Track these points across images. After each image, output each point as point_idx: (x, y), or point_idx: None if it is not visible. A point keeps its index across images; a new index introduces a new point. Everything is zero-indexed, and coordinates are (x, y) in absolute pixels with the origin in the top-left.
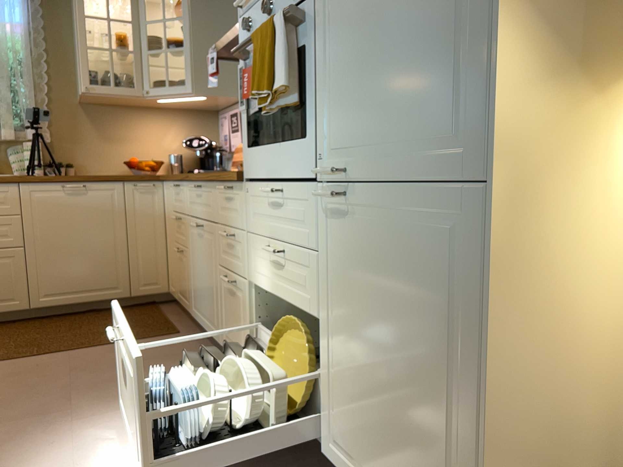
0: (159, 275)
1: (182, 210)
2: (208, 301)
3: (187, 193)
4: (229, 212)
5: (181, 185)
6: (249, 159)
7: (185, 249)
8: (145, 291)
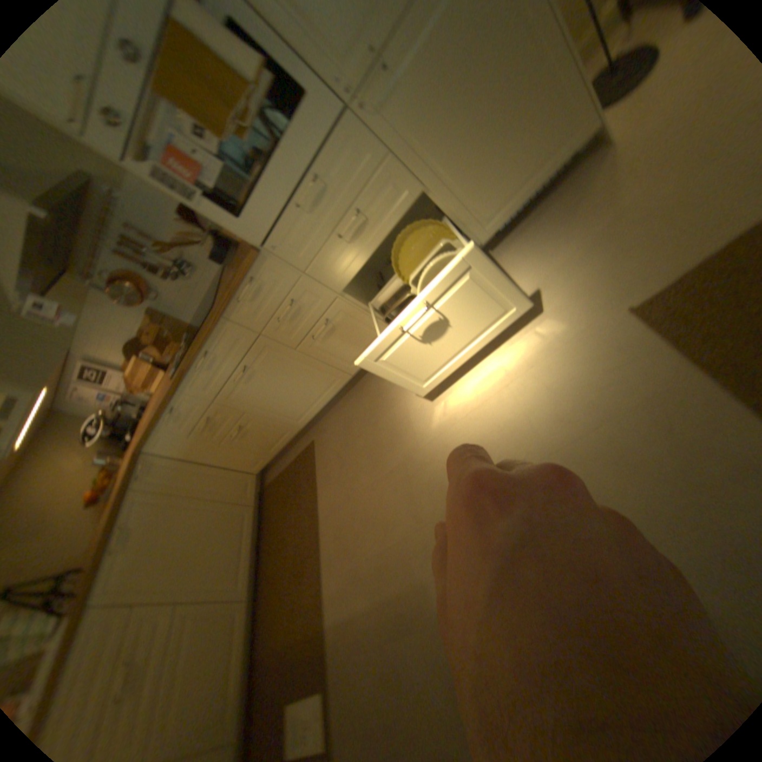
0: (240, 477)
1: (203, 409)
2: (310, 386)
3: (193, 390)
4: (267, 301)
5: (177, 401)
6: (251, 226)
7: (242, 419)
8: (251, 492)
